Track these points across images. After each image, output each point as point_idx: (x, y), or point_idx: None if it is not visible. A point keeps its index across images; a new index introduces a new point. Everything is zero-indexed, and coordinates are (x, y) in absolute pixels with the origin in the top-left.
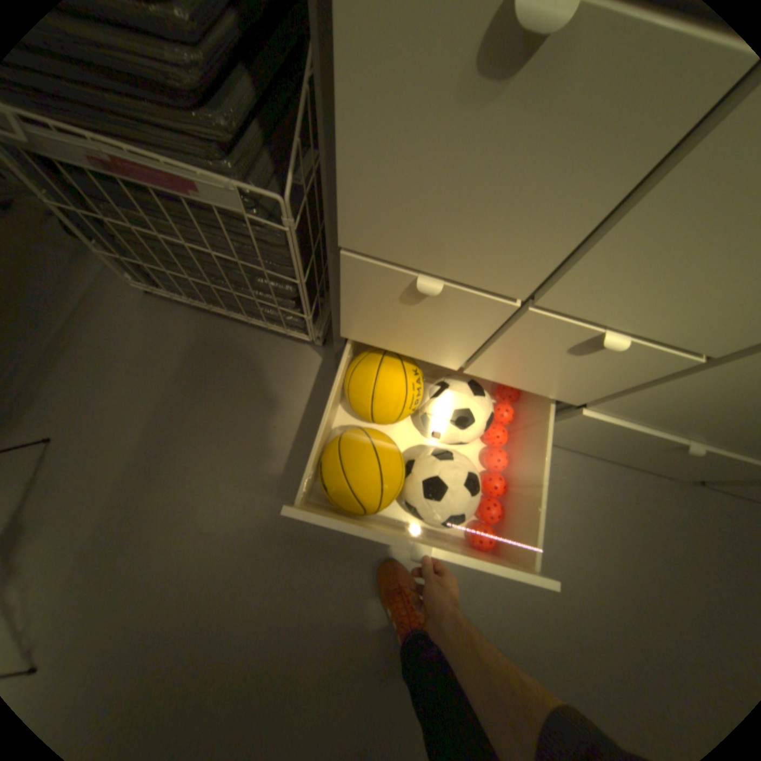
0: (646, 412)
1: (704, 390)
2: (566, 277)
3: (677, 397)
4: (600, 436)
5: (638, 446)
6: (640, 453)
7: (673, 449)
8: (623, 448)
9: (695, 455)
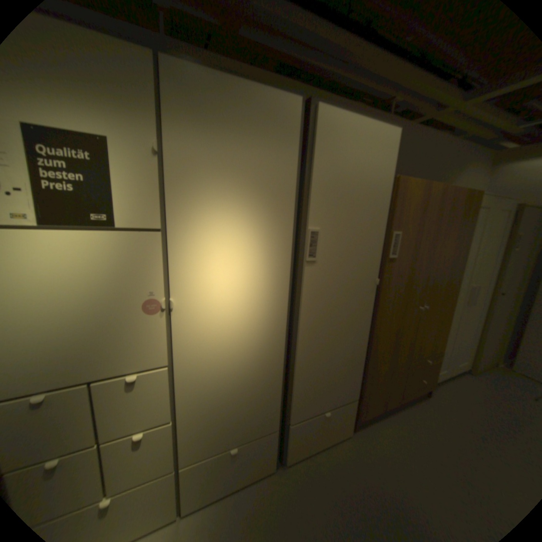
0: (196, 453)
1: (190, 432)
2: (100, 430)
3: (190, 439)
4: (207, 480)
5: (226, 471)
6: (235, 474)
7: (235, 461)
8: (226, 478)
9: (245, 456)
